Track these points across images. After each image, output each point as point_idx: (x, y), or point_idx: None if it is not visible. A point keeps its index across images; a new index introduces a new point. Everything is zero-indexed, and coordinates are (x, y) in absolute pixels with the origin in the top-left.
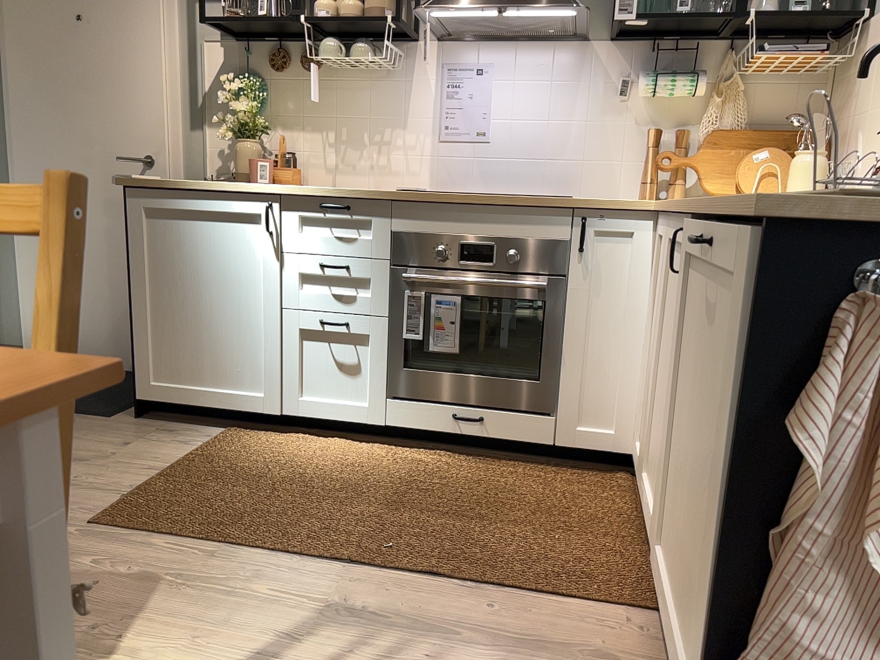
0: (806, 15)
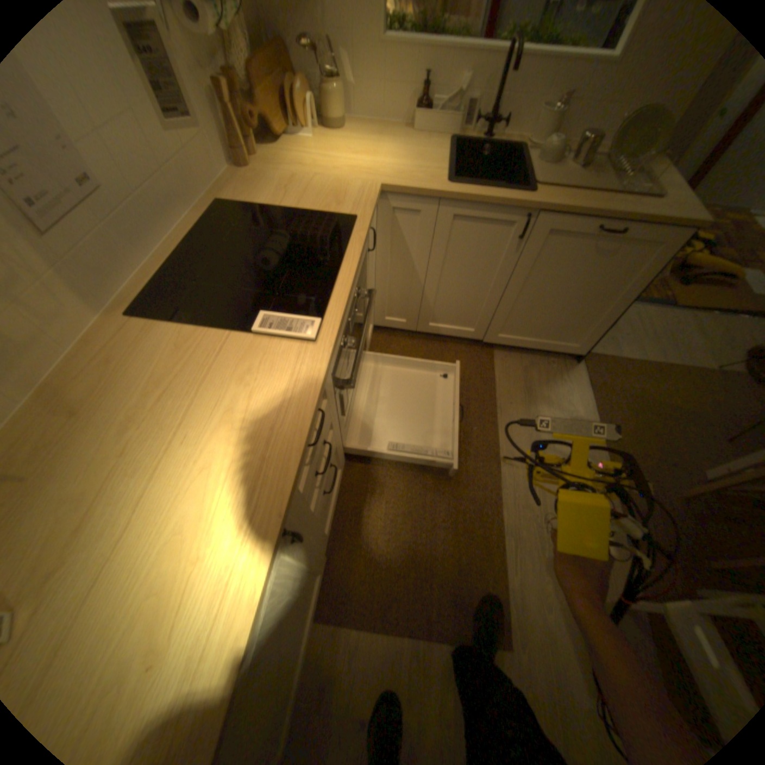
0: None
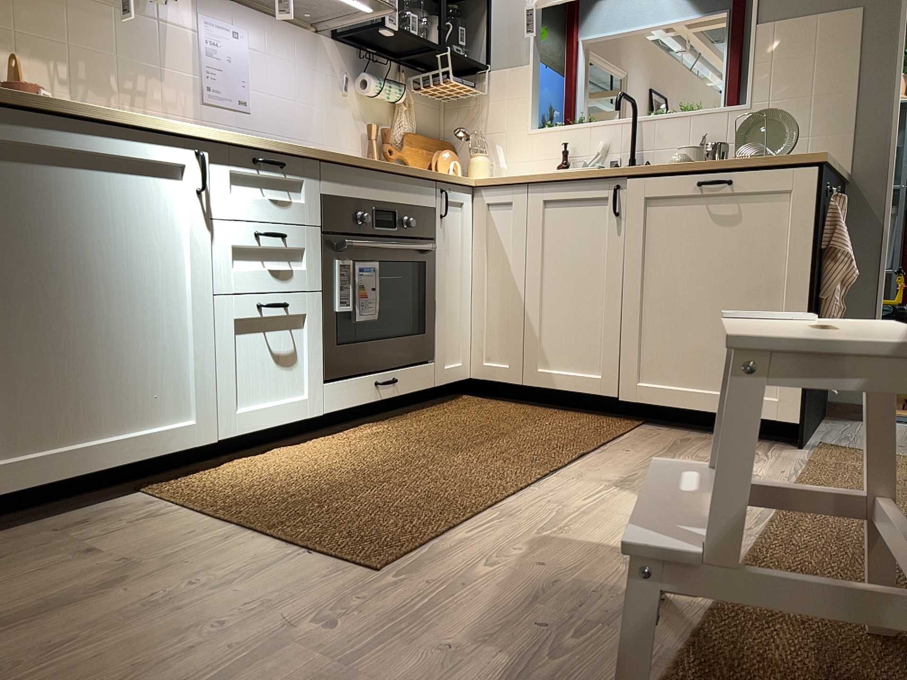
0: (468, 60)
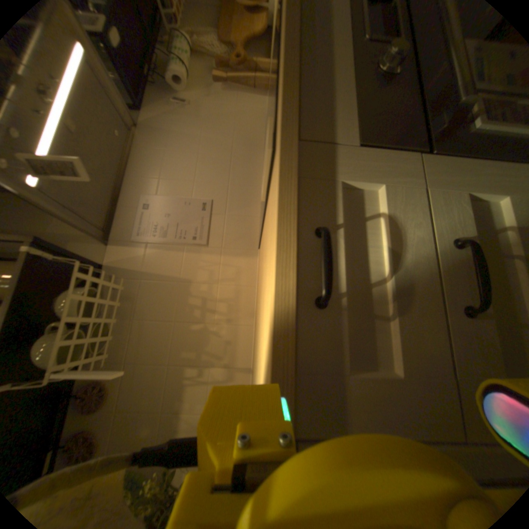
0: None
